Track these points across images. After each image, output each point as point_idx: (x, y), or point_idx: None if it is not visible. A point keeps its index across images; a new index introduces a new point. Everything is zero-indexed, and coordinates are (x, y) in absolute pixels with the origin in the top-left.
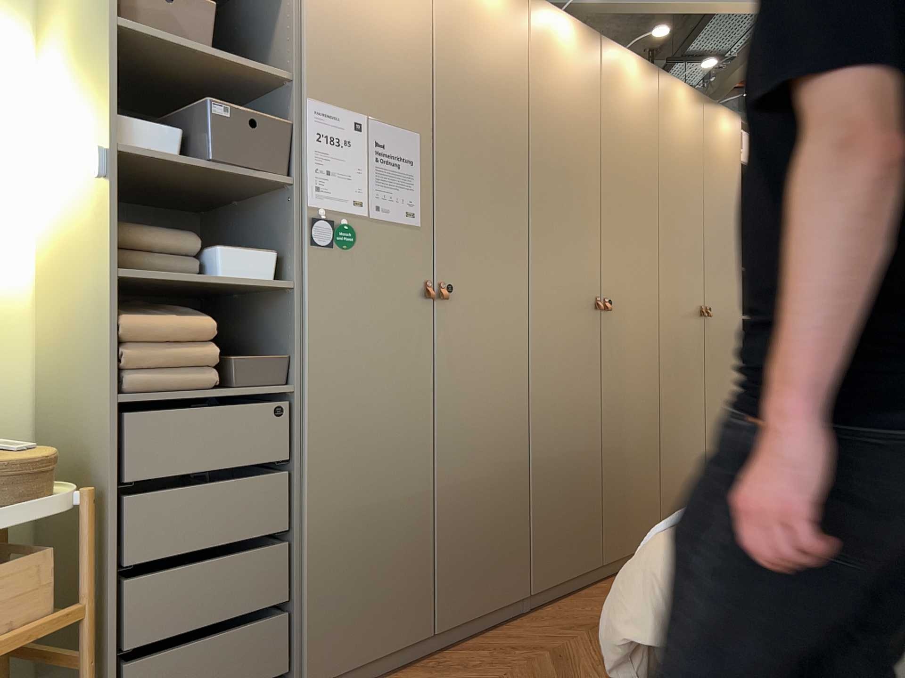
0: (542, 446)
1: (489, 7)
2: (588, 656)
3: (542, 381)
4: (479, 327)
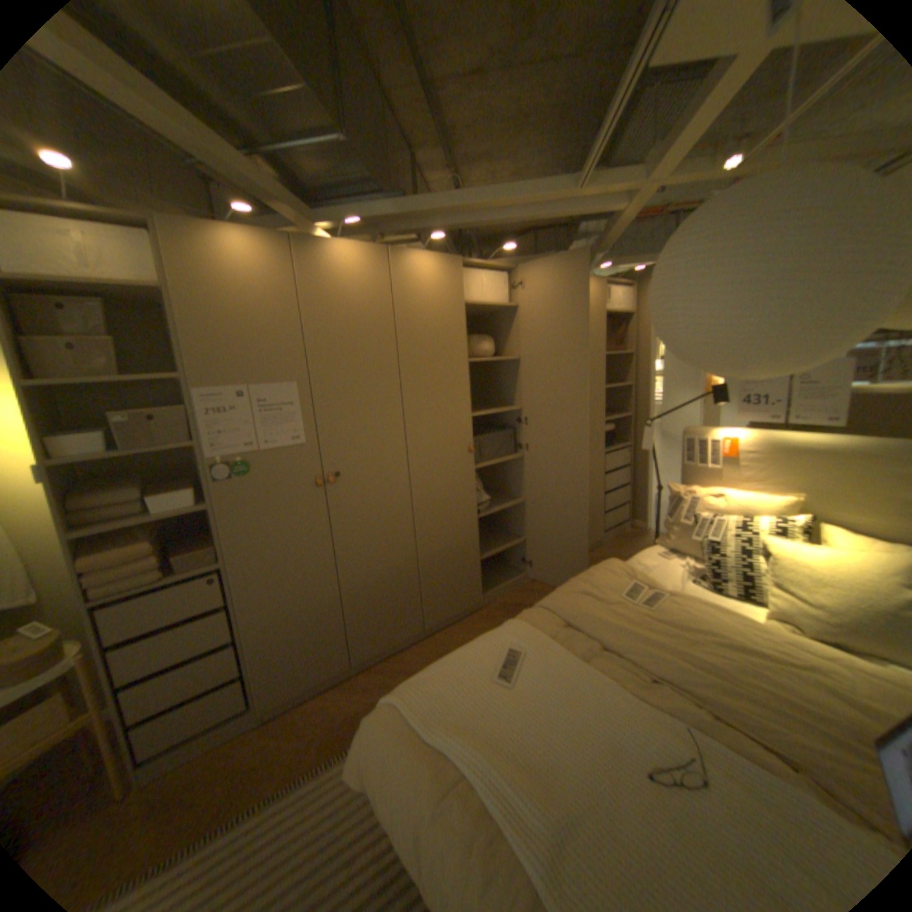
0: (425, 548)
1: (348, 271)
2: None
3: (422, 510)
4: (365, 492)
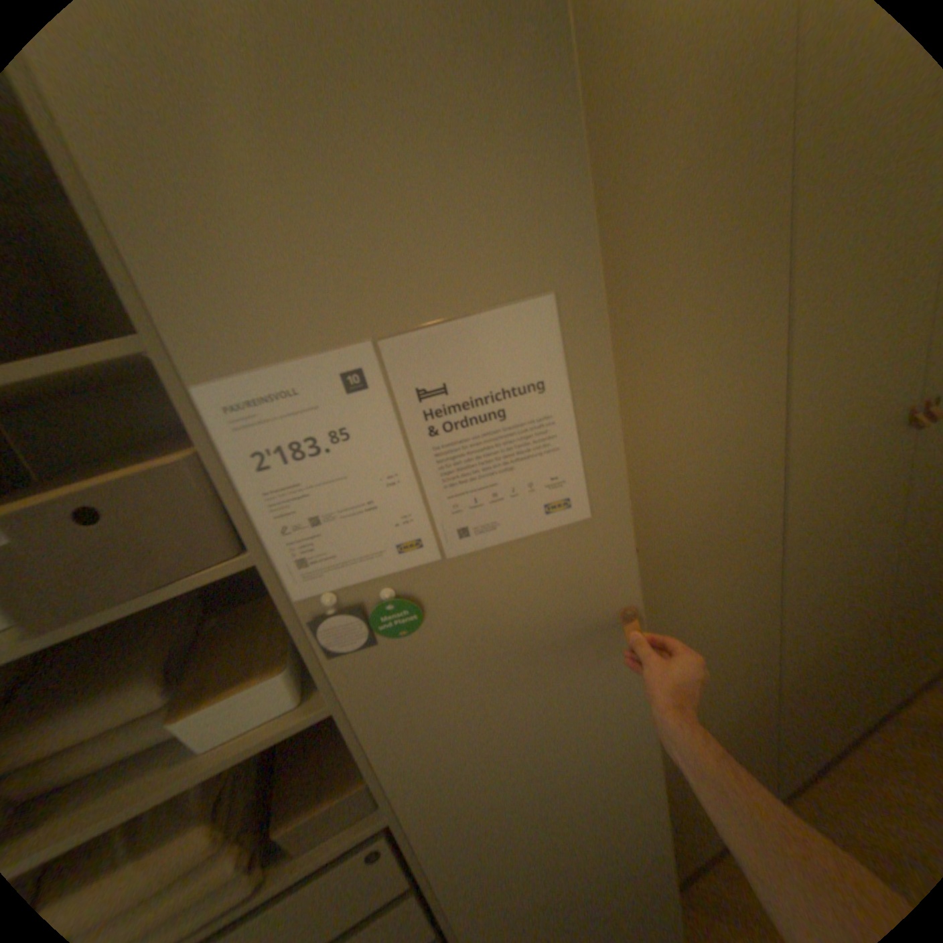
0: (798, 659)
1: None
2: None
3: (802, 585)
4: (692, 578)
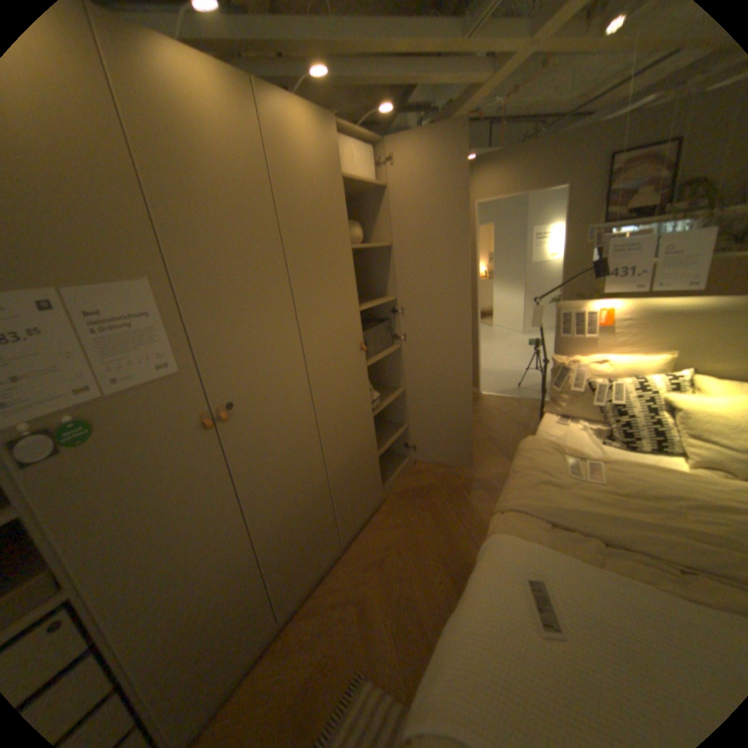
0: (334, 463)
1: (202, 104)
2: (378, 603)
3: (327, 424)
4: (267, 420)
